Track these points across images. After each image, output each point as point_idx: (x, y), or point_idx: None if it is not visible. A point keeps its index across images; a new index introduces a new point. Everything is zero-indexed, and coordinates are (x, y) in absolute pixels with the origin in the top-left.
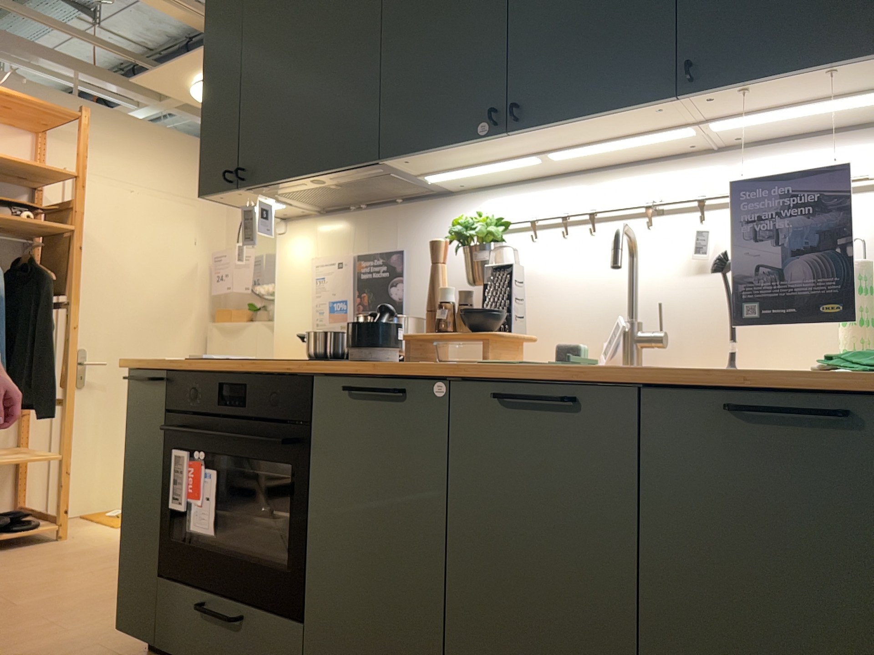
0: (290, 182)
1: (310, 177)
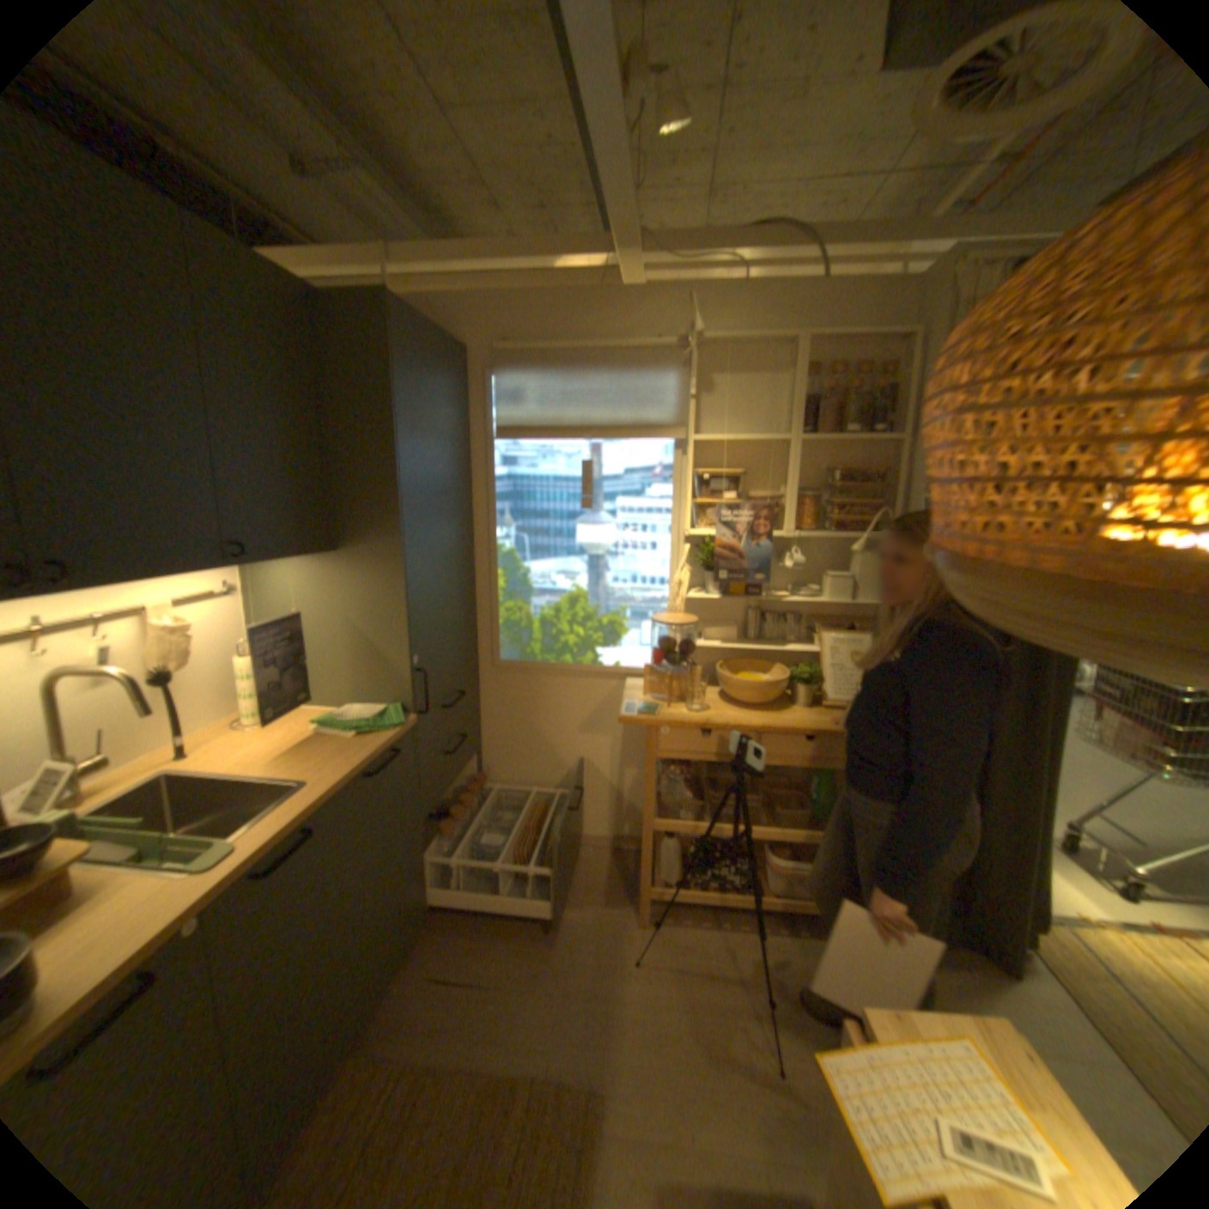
0: None
1: None
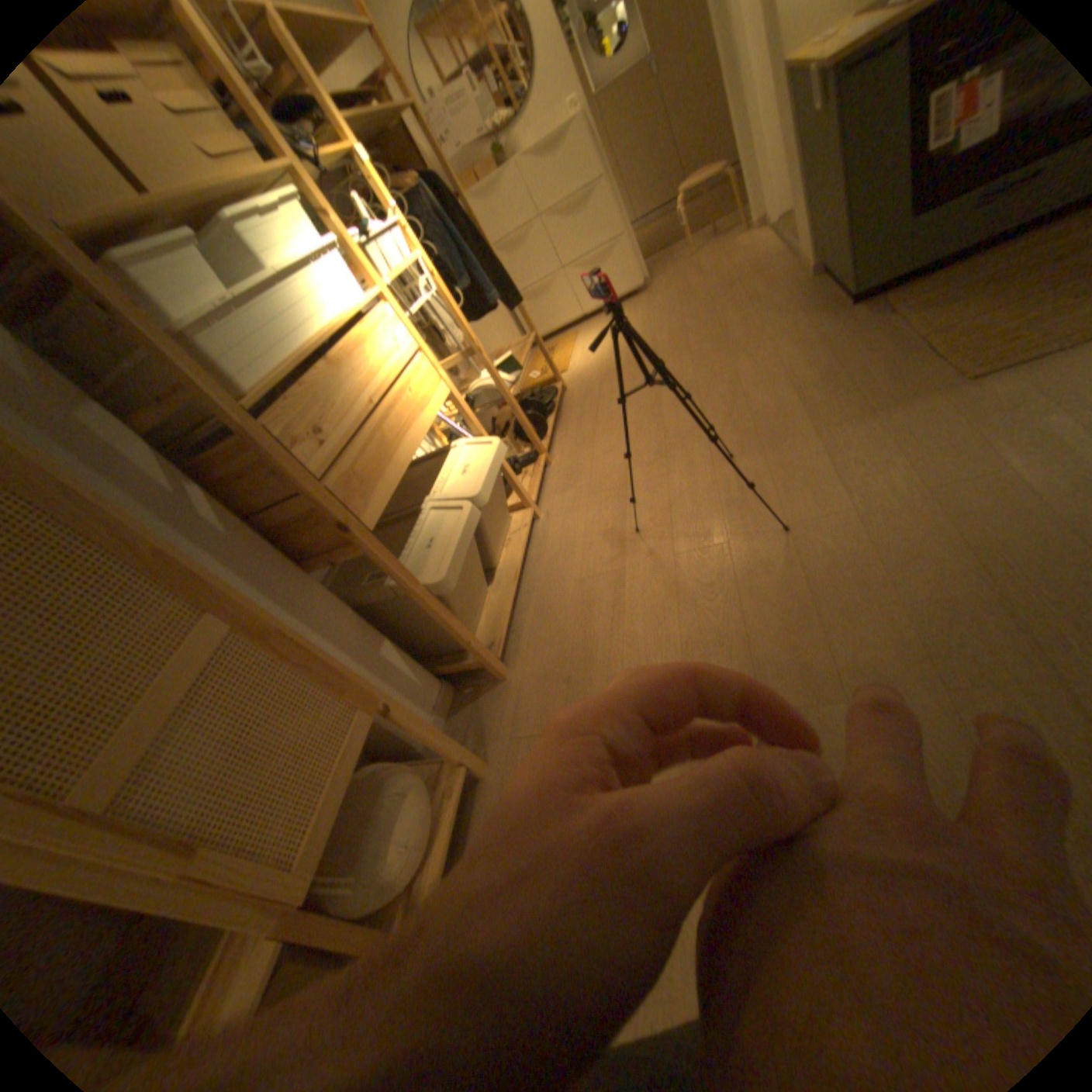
0: None
1: None
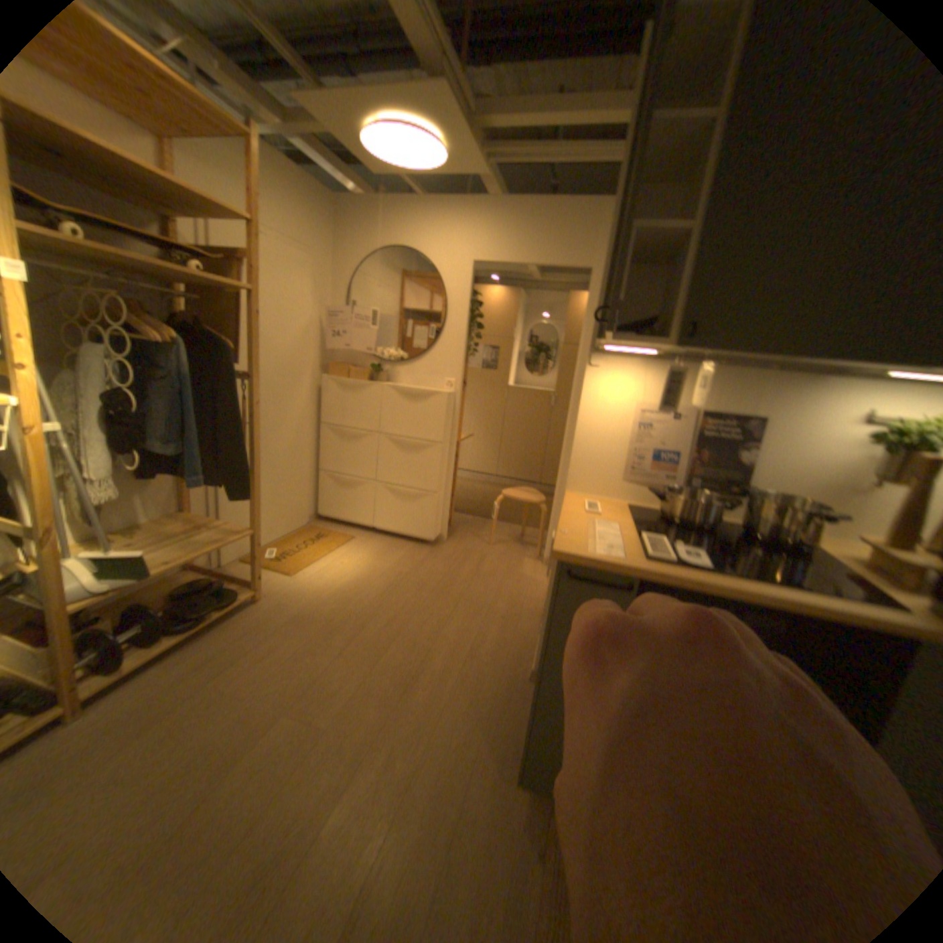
0: (760, 354)
1: (801, 357)
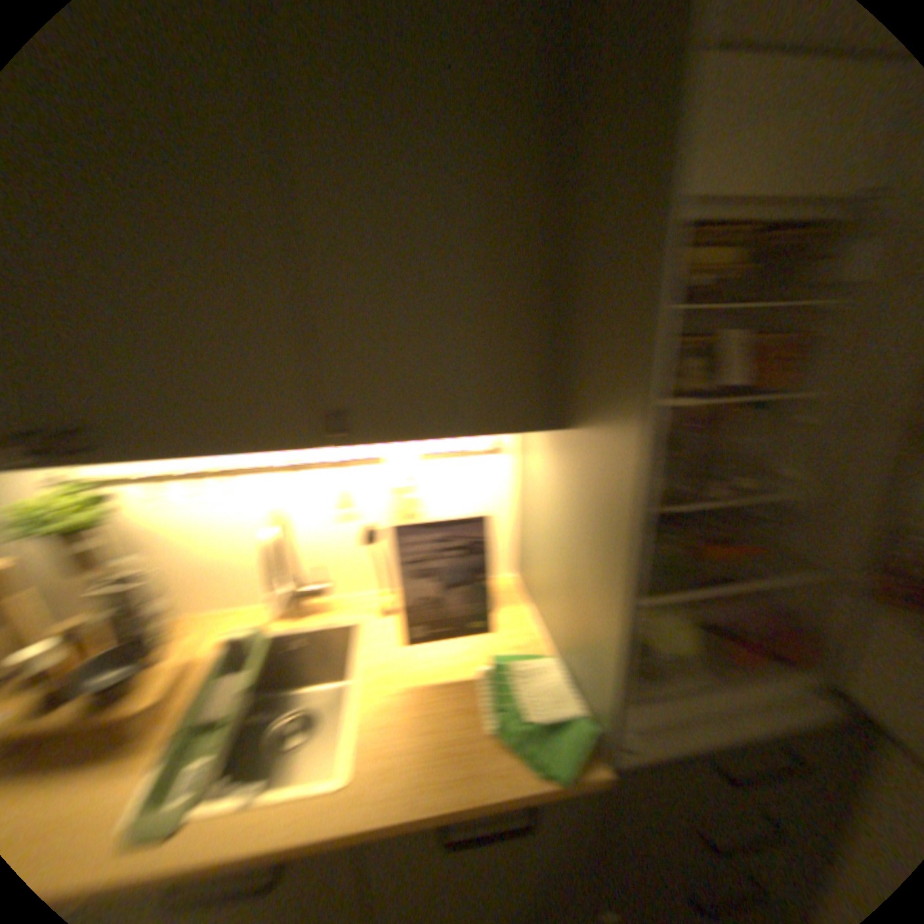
0: None
1: None
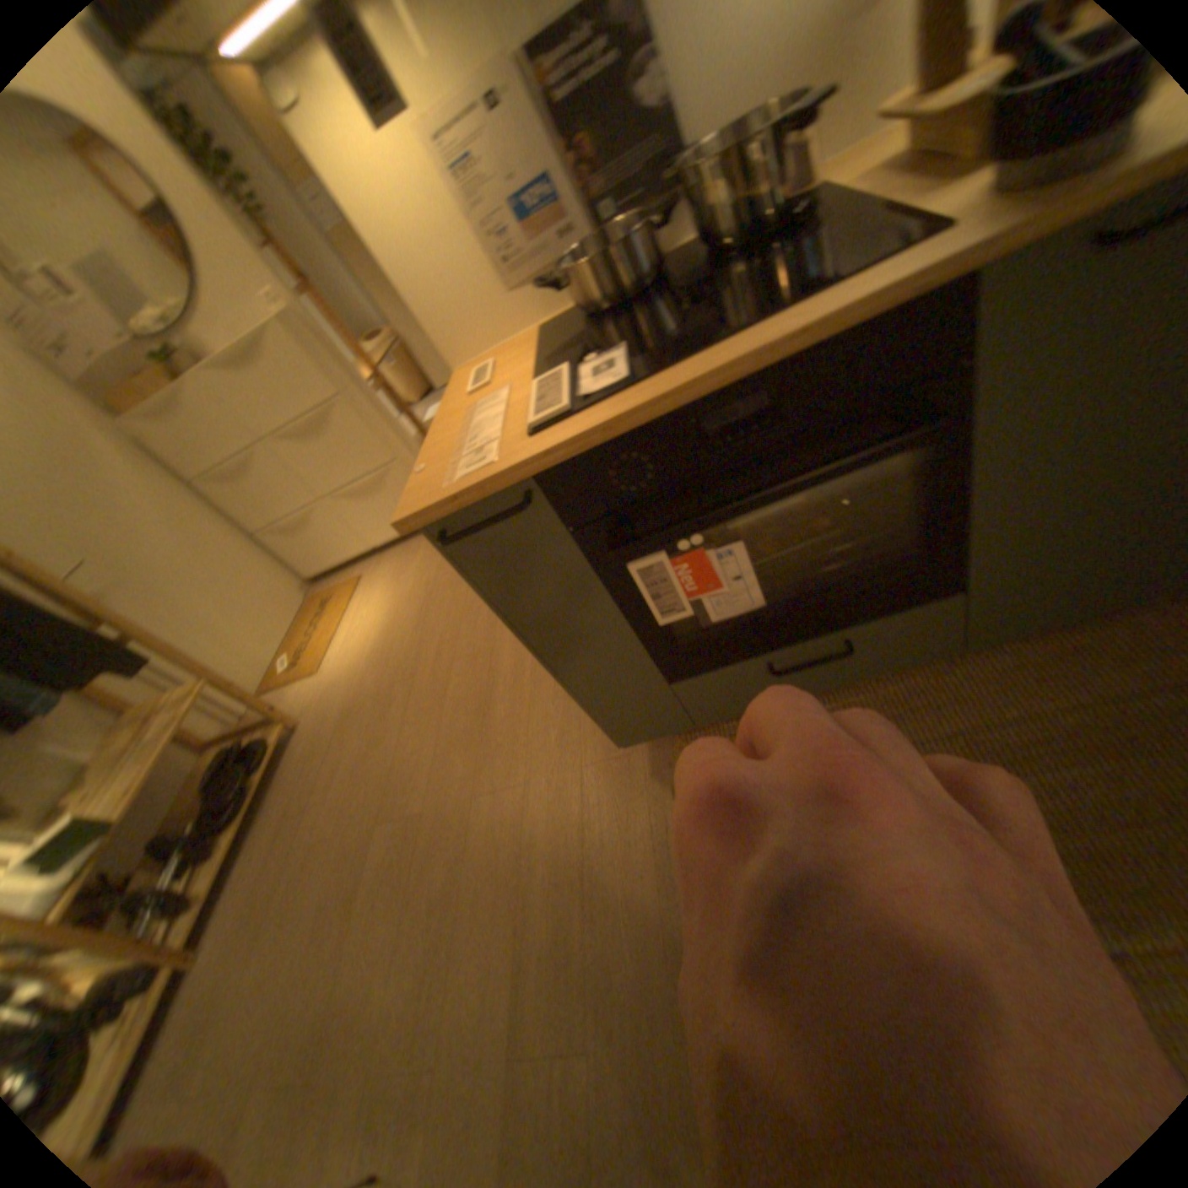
0: None
1: None
